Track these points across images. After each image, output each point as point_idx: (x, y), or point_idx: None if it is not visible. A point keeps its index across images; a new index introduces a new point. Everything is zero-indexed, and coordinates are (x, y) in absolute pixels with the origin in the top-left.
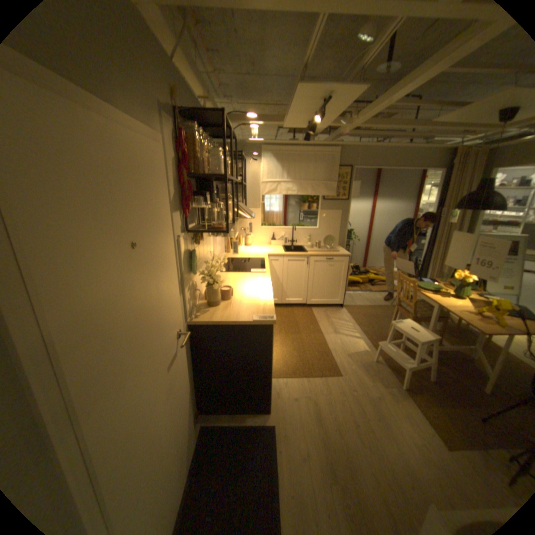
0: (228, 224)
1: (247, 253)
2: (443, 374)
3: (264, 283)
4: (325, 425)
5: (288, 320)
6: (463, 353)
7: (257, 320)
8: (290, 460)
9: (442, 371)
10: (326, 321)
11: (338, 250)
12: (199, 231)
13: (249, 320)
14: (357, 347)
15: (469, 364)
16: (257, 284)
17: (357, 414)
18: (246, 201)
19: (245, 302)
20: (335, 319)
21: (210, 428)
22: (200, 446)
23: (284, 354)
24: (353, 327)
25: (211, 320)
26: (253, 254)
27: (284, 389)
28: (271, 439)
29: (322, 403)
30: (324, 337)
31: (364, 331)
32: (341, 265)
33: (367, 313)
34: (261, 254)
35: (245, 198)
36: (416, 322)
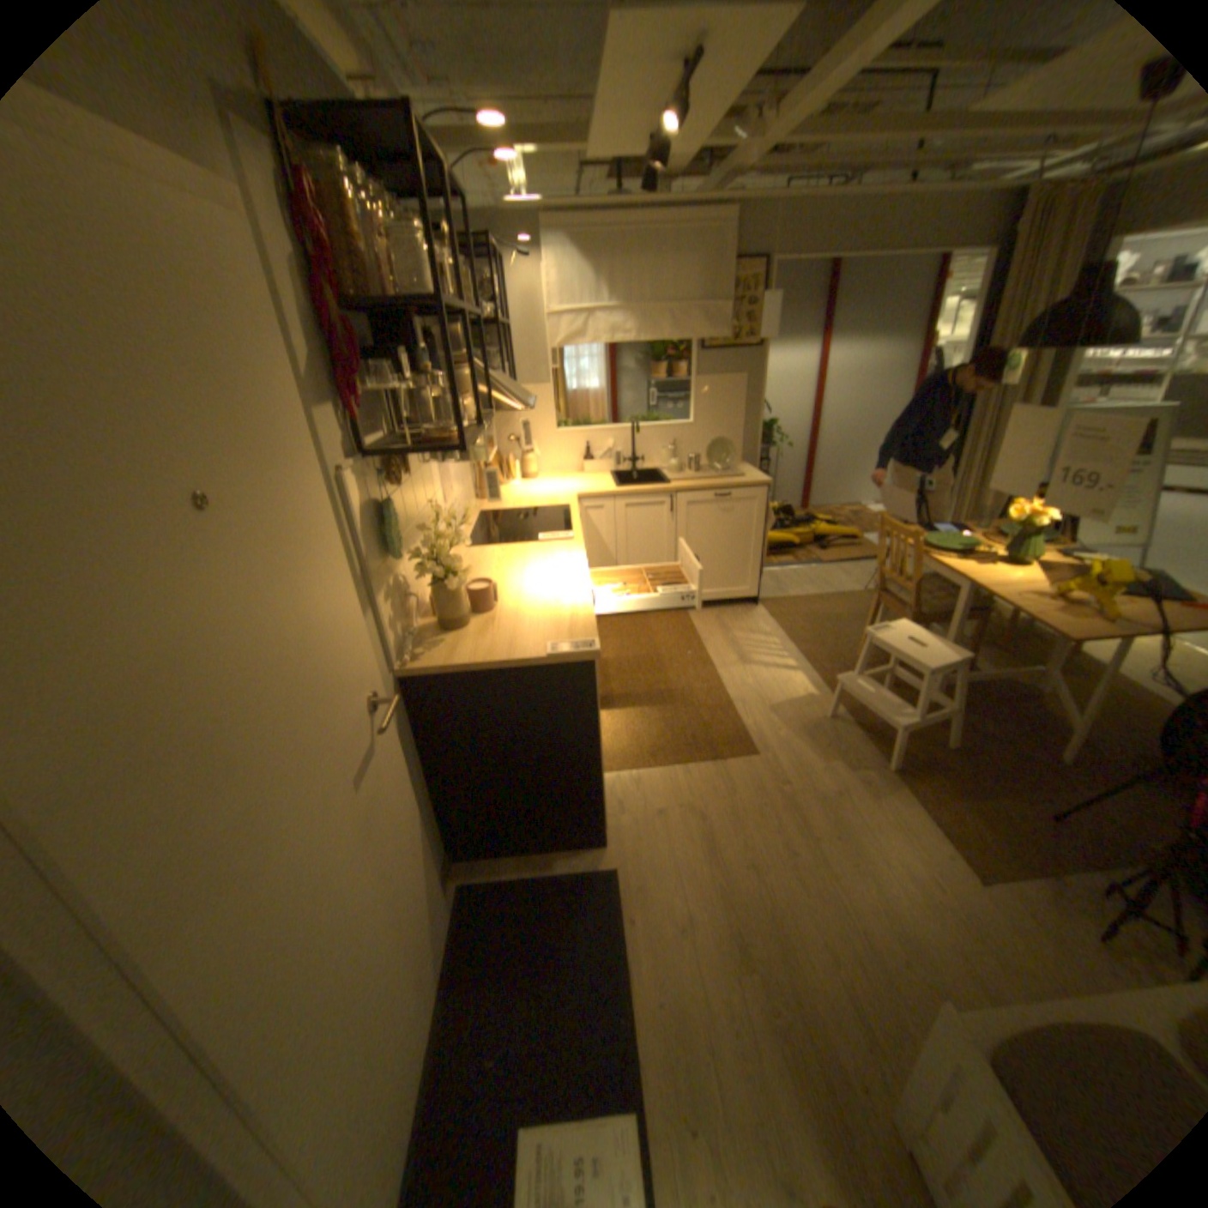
0: (467, 429)
1: (528, 497)
2: (976, 732)
3: (570, 567)
4: (724, 860)
5: (635, 643)
6: (1020, 683)
7: (558, 654)
8: (653, 936)
9: (974, 724)
10: (720, 638)
11: (741, 473)
12: (393, 451)
13: (539, 657)
14: (790, 691)
15: (1032, 705)
16: (555, 570)
17: (793, 831)
18: (514, 367)
19: (527, 616)
20: (741, 631)
21: (479, 889)
22: (459, 926)
23: (629, 718)
24: (781, 647)
25: (451, 665)
26: (543, 498)
27: (633, 793)
28: (612, 898)
29: (717, 815)
30: (718, 675)
31: (807, 654)
32: (750, 509)
33: (811, 612)
34: (560, 496)
35: (509, 360)
36: (920, 626)
